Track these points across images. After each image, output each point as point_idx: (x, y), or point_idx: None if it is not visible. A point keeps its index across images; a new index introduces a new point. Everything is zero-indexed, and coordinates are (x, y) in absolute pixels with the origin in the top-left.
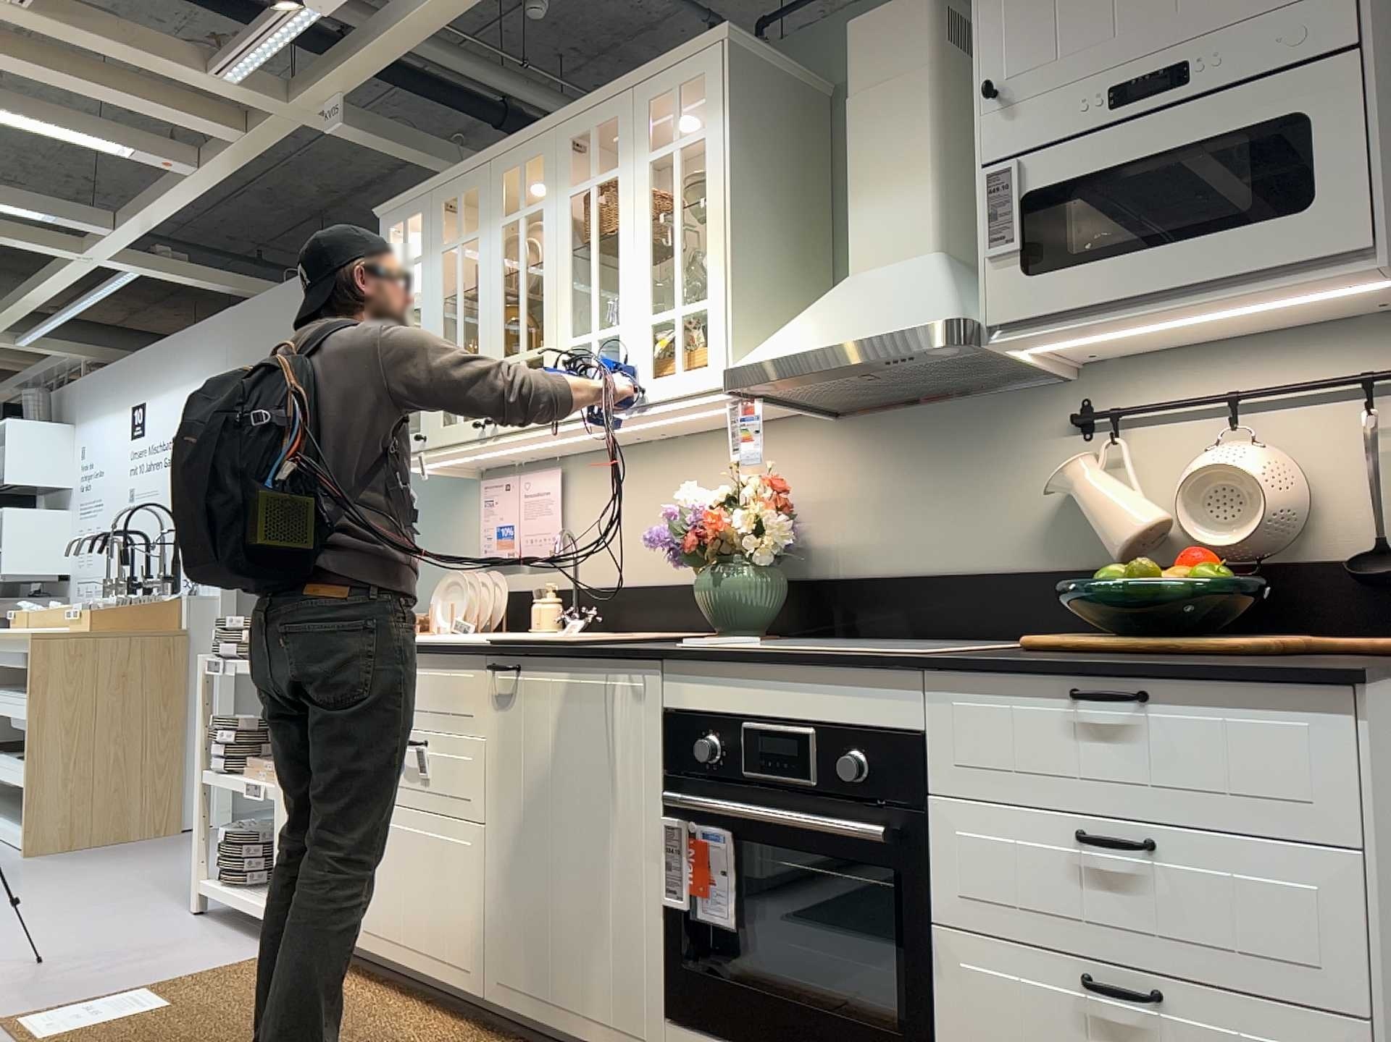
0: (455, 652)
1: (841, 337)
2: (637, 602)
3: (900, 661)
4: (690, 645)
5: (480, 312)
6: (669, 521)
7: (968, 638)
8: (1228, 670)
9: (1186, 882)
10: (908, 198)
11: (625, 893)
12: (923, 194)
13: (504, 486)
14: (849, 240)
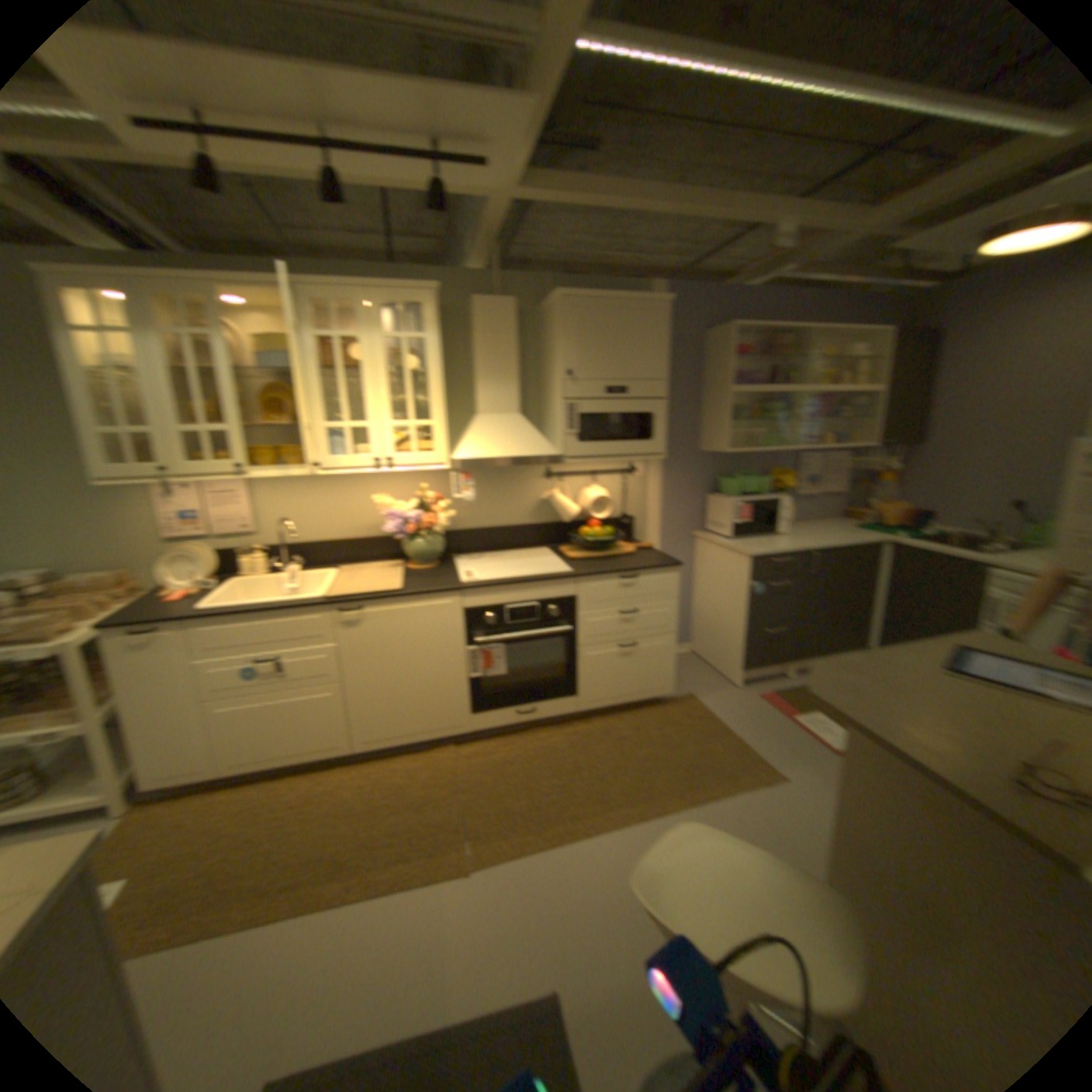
0: (301, 609)
1: (509, 455)
2: (322, 550)
3: (569, 577)
4: (464, 582)
5: (213, 389)
6: (382, 518)
7: (506, 550)
8: (655, 568)
9: (641, 617)
10: (505, 389)
11: (444, 681)
12: (511, 389)
13: (176, 487)
14: (476, 400)
